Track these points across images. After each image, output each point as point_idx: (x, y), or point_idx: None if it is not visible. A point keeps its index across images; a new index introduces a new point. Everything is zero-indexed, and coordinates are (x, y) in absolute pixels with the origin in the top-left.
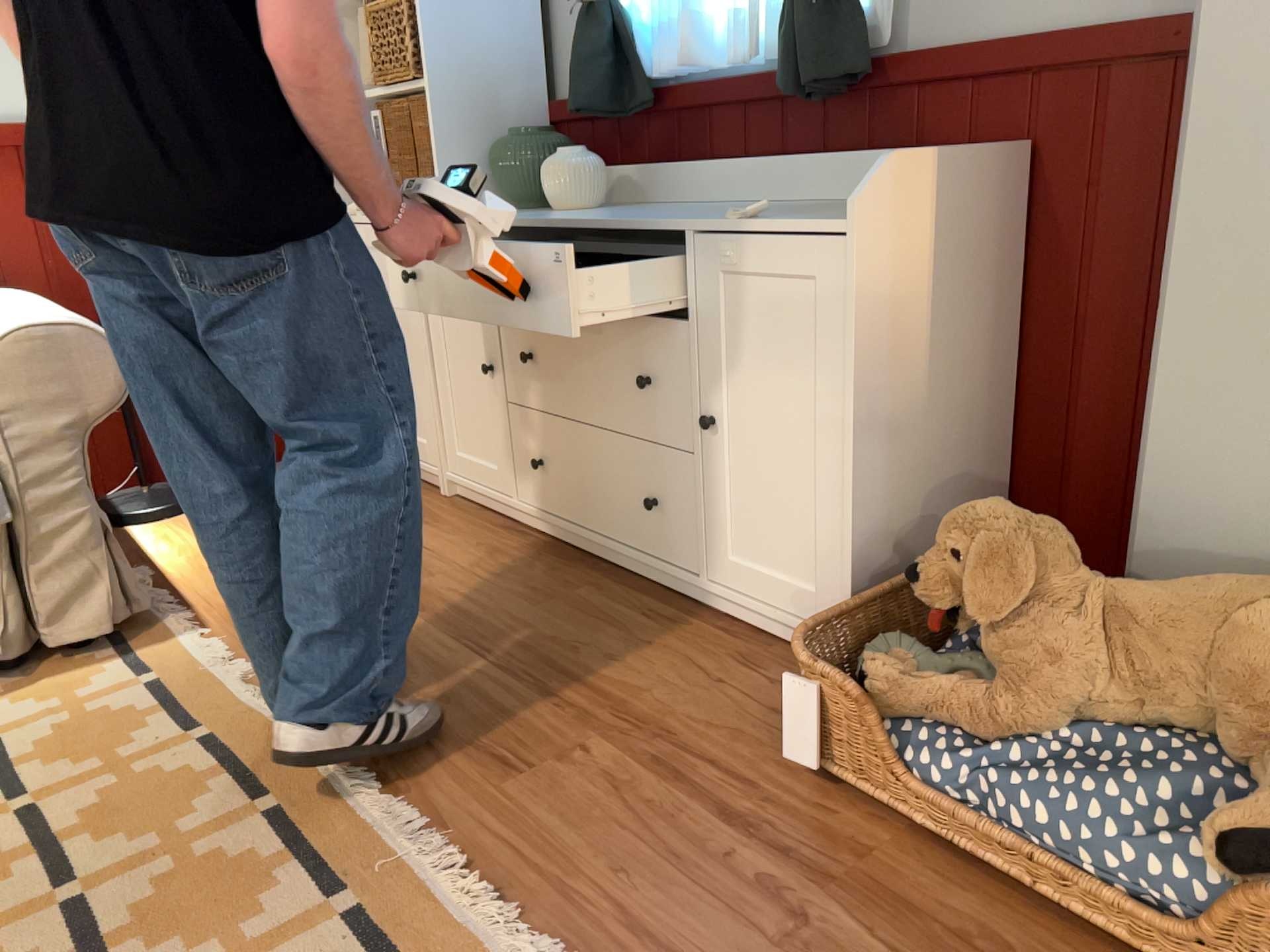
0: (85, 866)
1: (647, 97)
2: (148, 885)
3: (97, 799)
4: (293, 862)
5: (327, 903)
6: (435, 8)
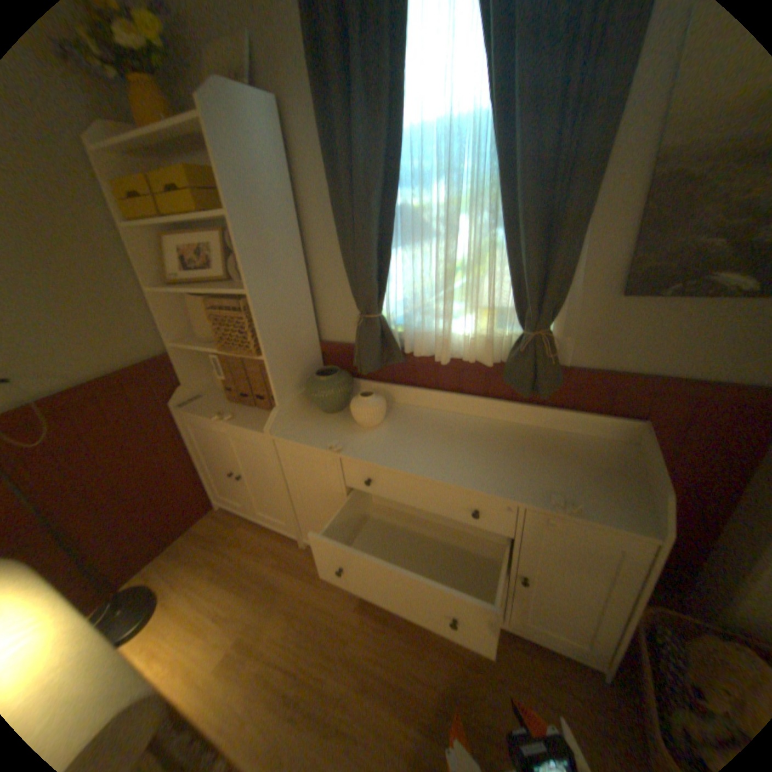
0: None
1: (403, 358)
2: None
3: None
4: None
5: None
6: (264, 314)
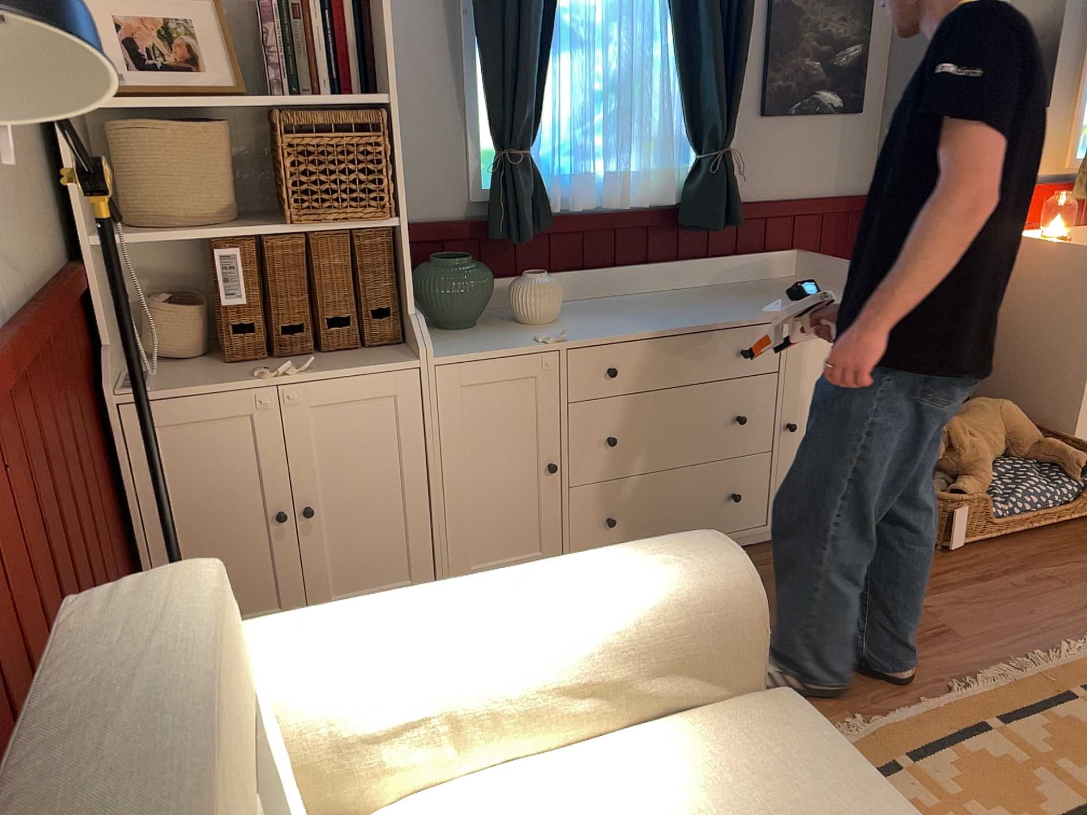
0: (1075, 808)
1: (548, 225)
2: (1085, 774)
3: (997, 814)
4: (1052, 713)
5: (1082, 701)
6: (397, 145)
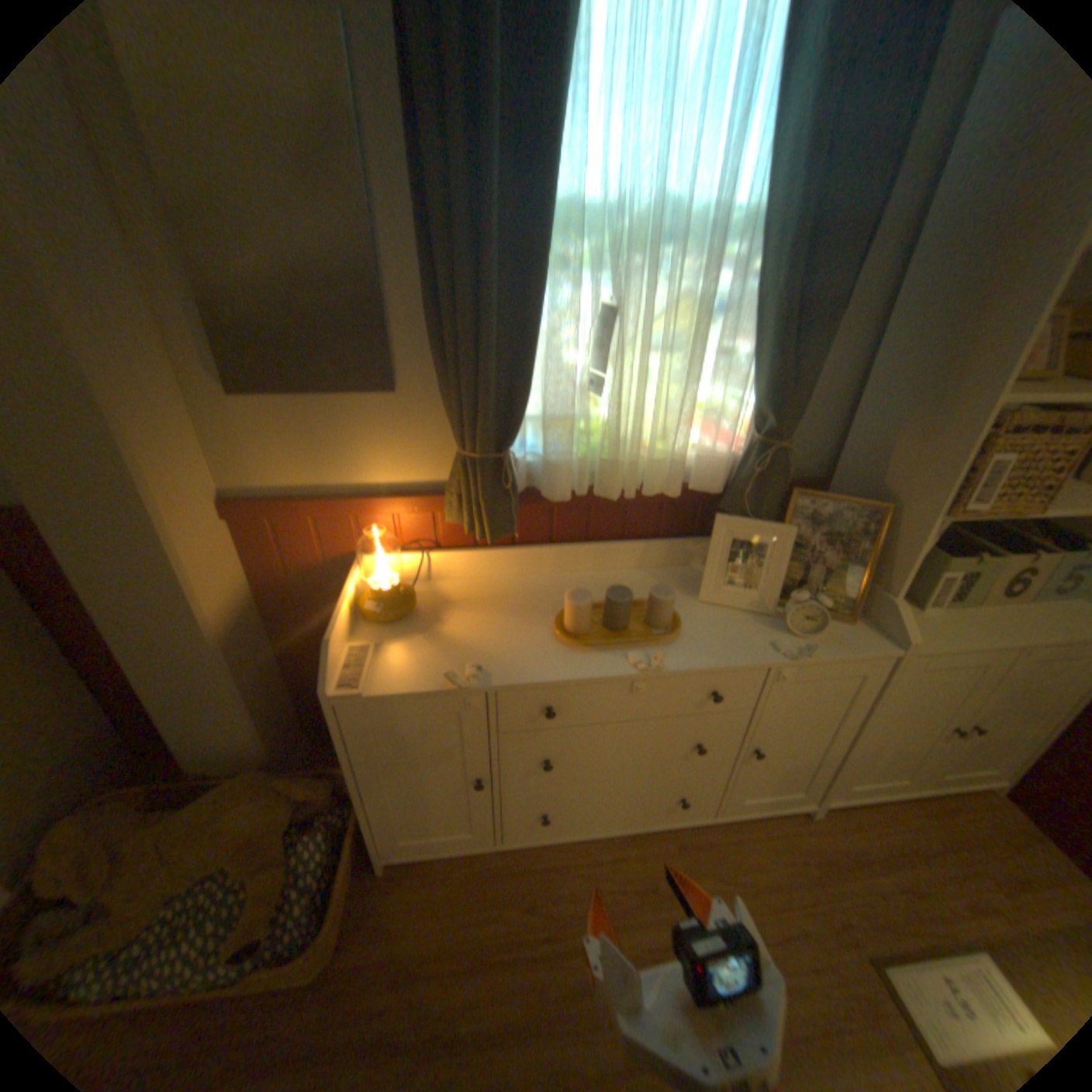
0: None
1: None
2: None
3: None
4: None
5: None
6: None
